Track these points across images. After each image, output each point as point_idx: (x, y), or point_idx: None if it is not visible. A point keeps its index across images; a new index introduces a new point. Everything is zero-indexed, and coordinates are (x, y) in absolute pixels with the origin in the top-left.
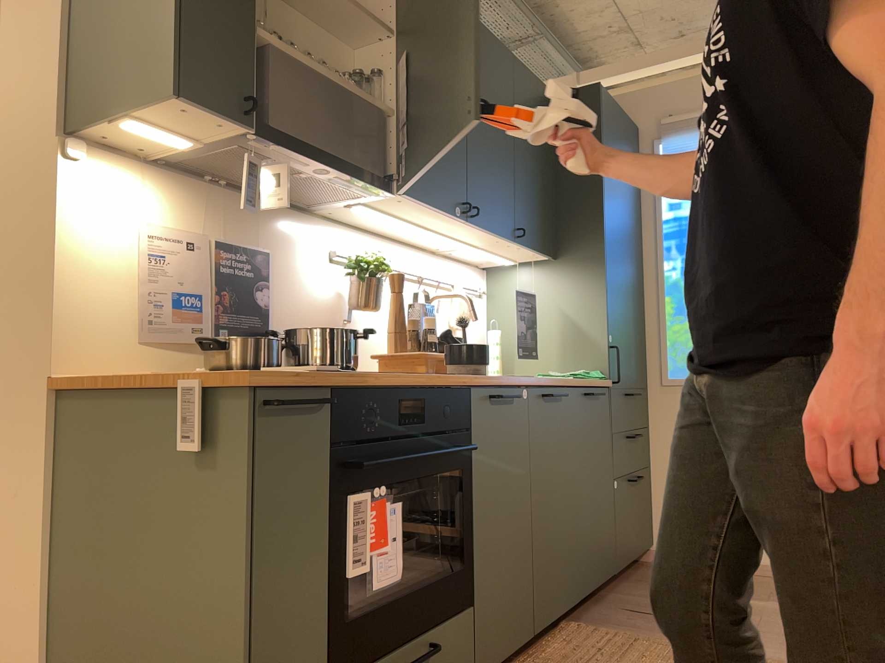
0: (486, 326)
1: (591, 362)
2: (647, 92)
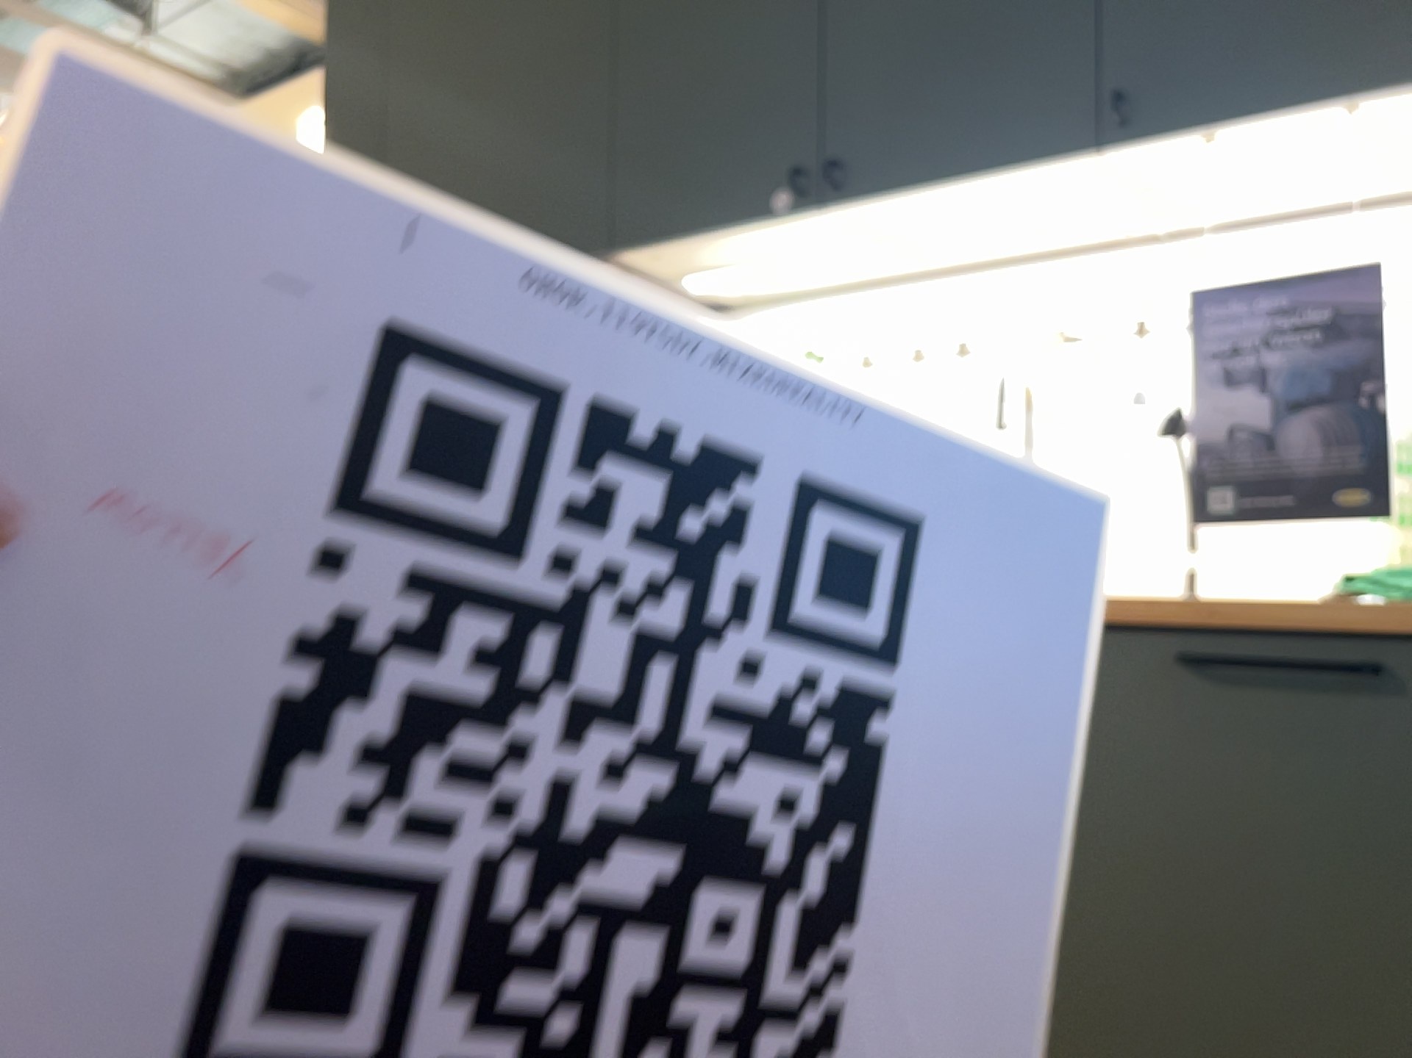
0: None
1: None
2: None
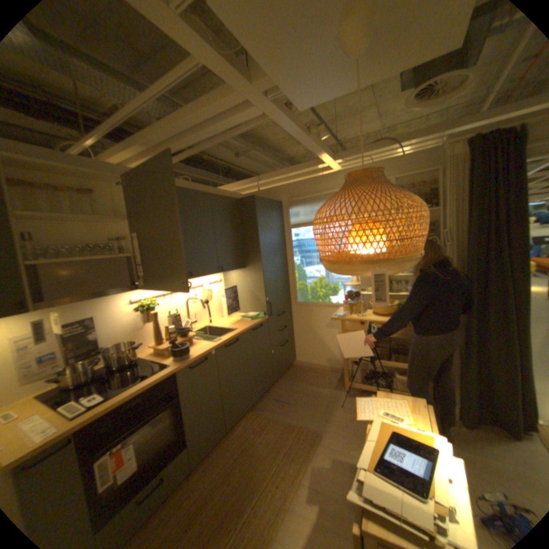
0: (221, 295)
1: (260, 309)
2: (284, 186)
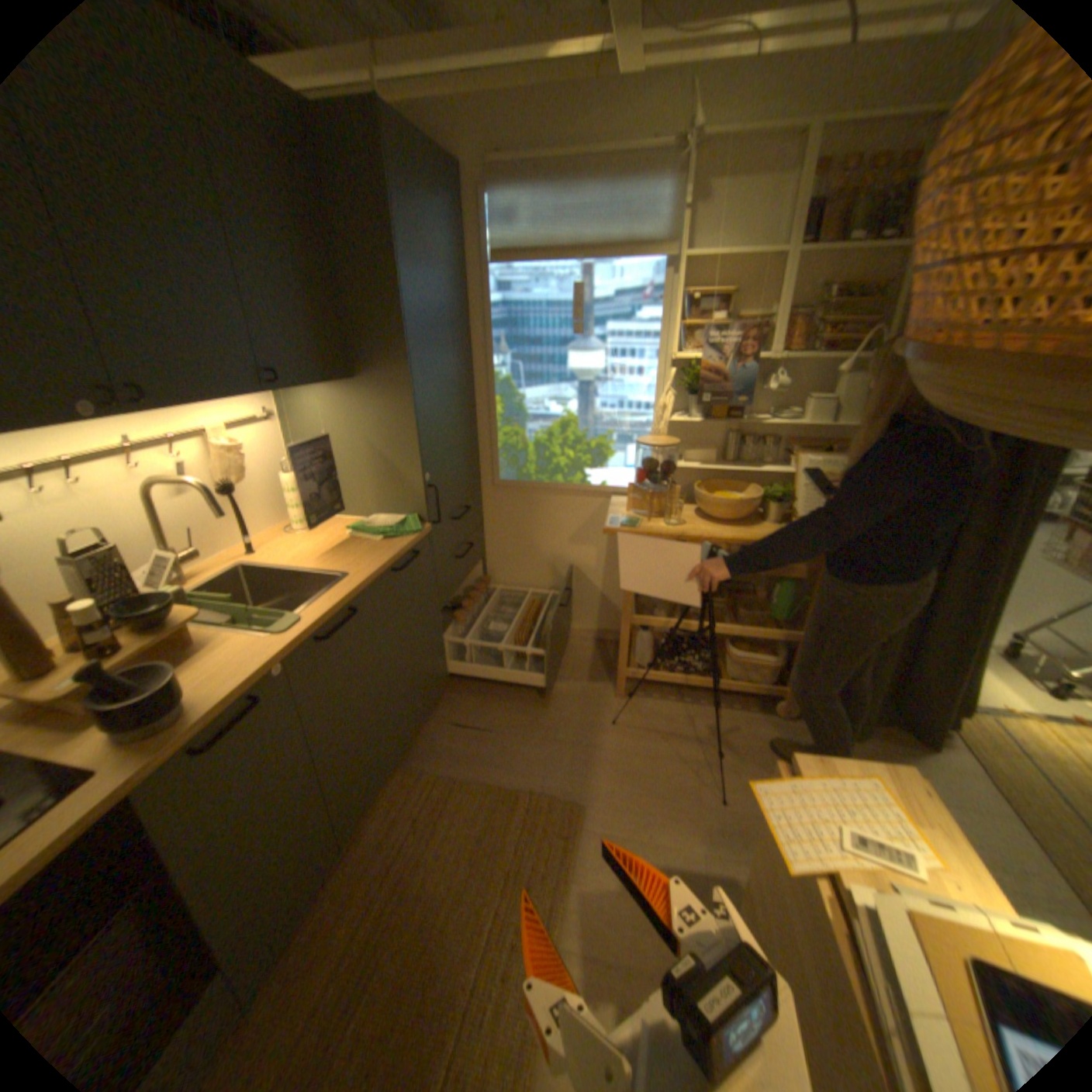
0: (278, 461)
1: (407, 504)
2: (468, 101)
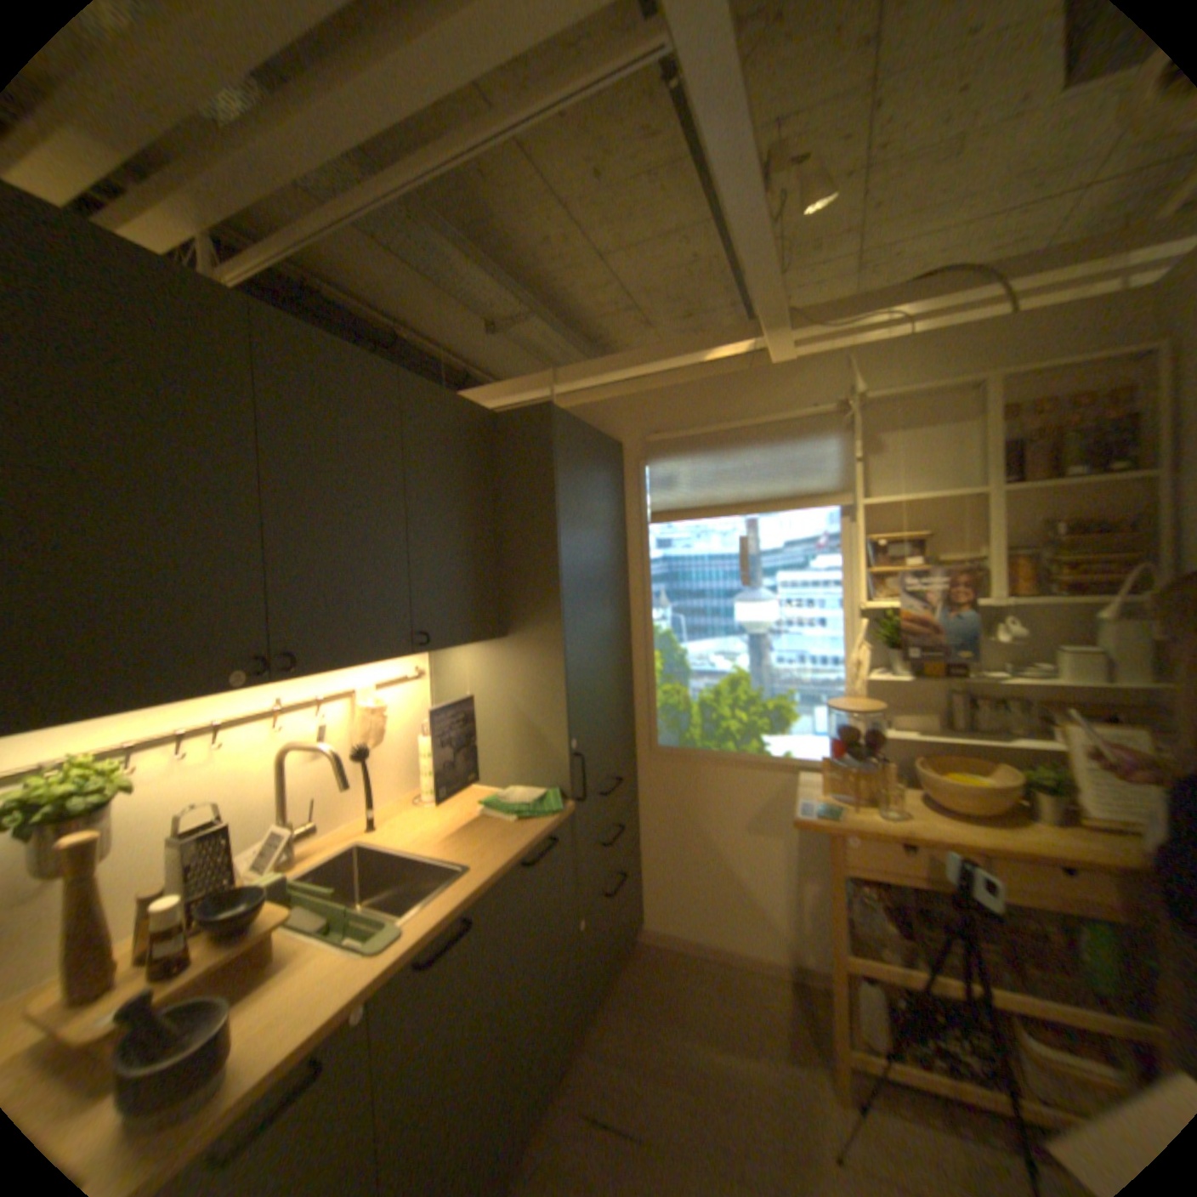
0: (420, 721)
1: (549, 775)
2: (632, 397)
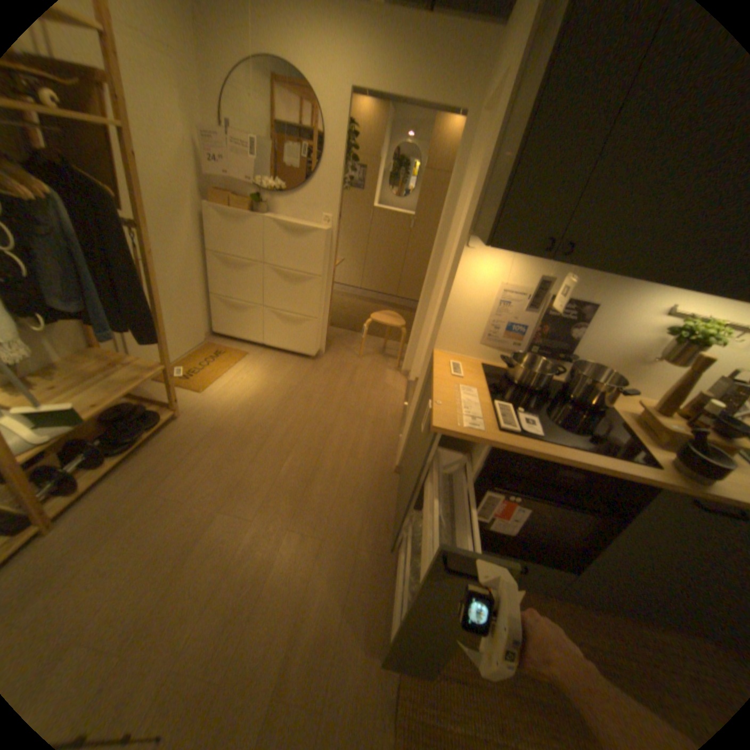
0: None
1: None
2: None
